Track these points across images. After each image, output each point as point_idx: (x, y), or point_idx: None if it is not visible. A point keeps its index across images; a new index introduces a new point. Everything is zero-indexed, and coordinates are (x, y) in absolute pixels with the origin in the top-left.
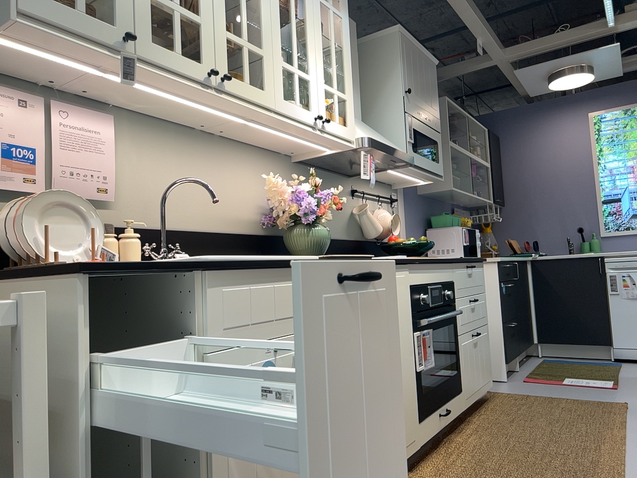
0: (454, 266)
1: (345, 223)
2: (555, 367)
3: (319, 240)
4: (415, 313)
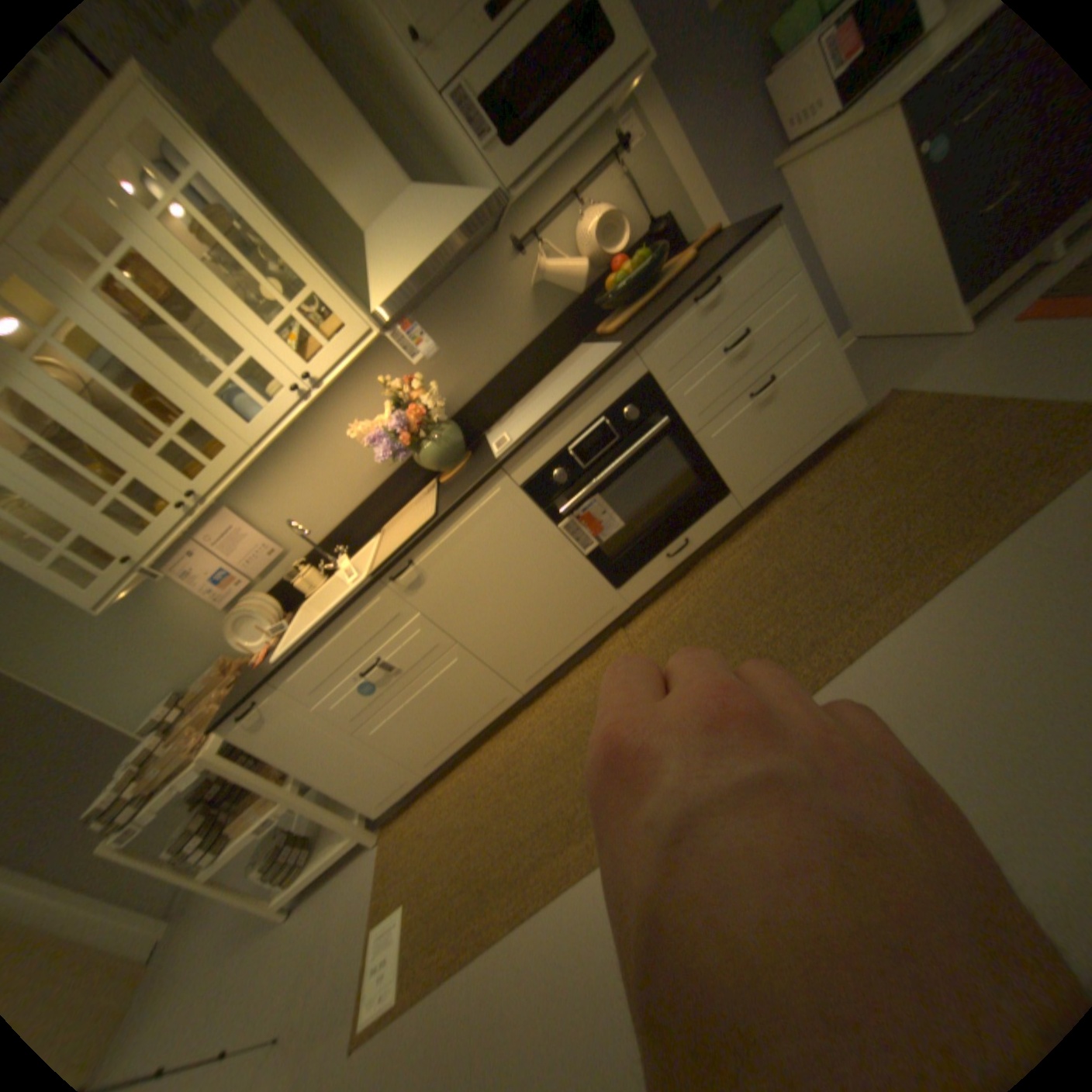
0: (638, 350)
1: (528, 310)
2: None
3: (440, 453)
4: (550, 503)
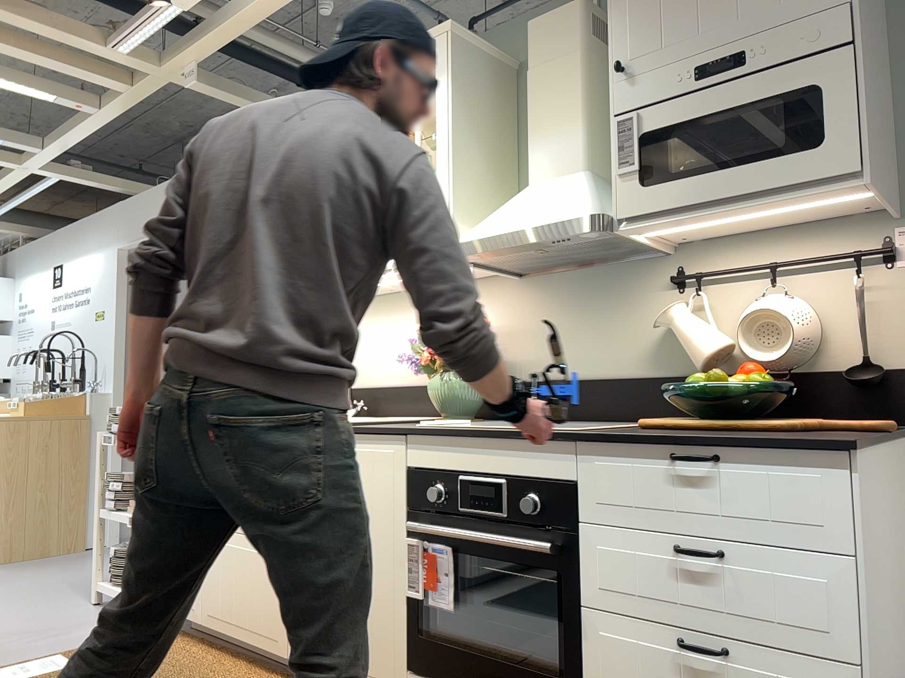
0: (577, 449)
1: (644, 346)
2: None
3: (440, 394)
4: (414, 510)
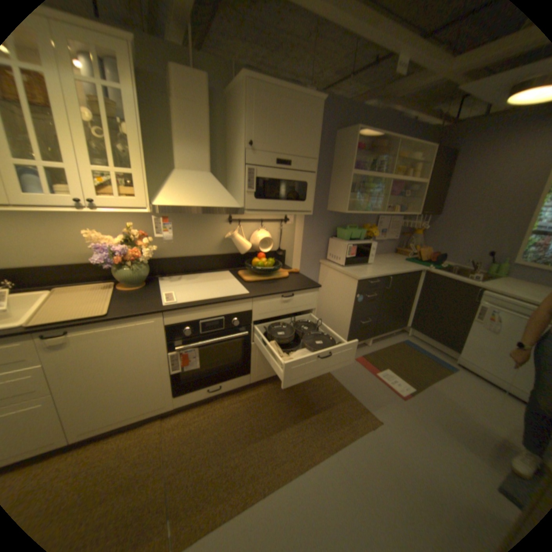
0: (253, 300)
1: (216, 243)
2: (401, 353)
3: (129, 276)
4: (172, 341)
